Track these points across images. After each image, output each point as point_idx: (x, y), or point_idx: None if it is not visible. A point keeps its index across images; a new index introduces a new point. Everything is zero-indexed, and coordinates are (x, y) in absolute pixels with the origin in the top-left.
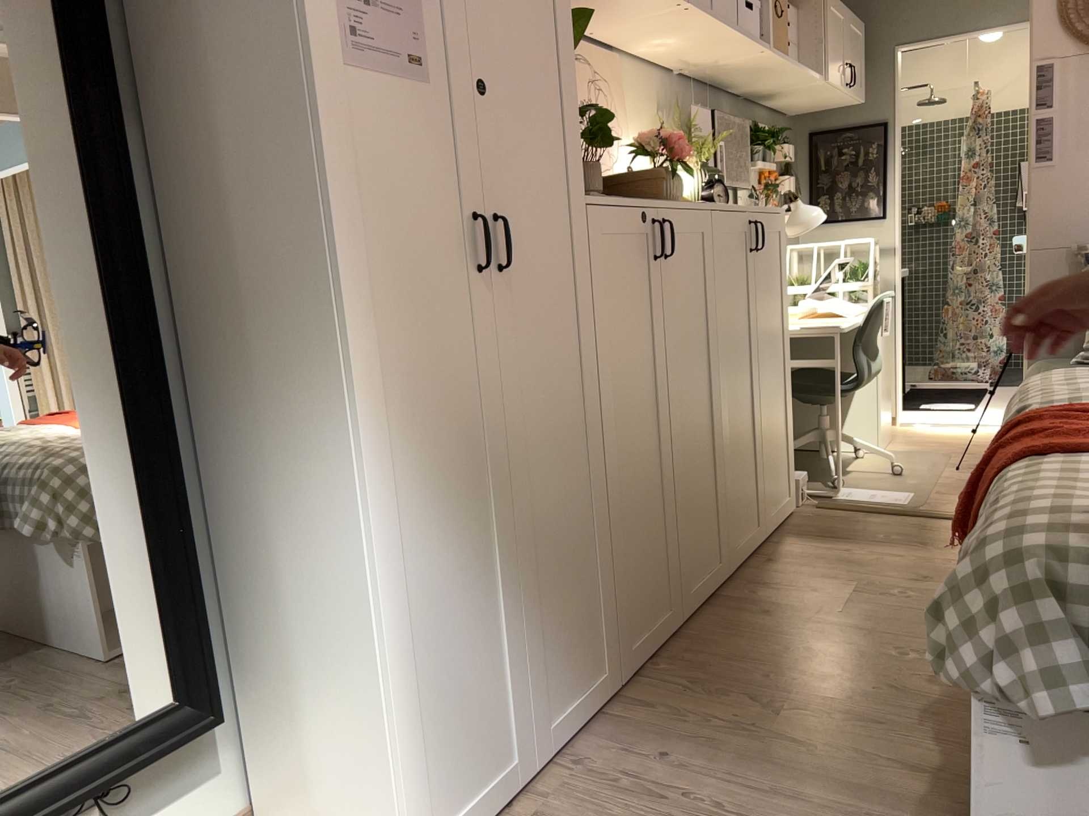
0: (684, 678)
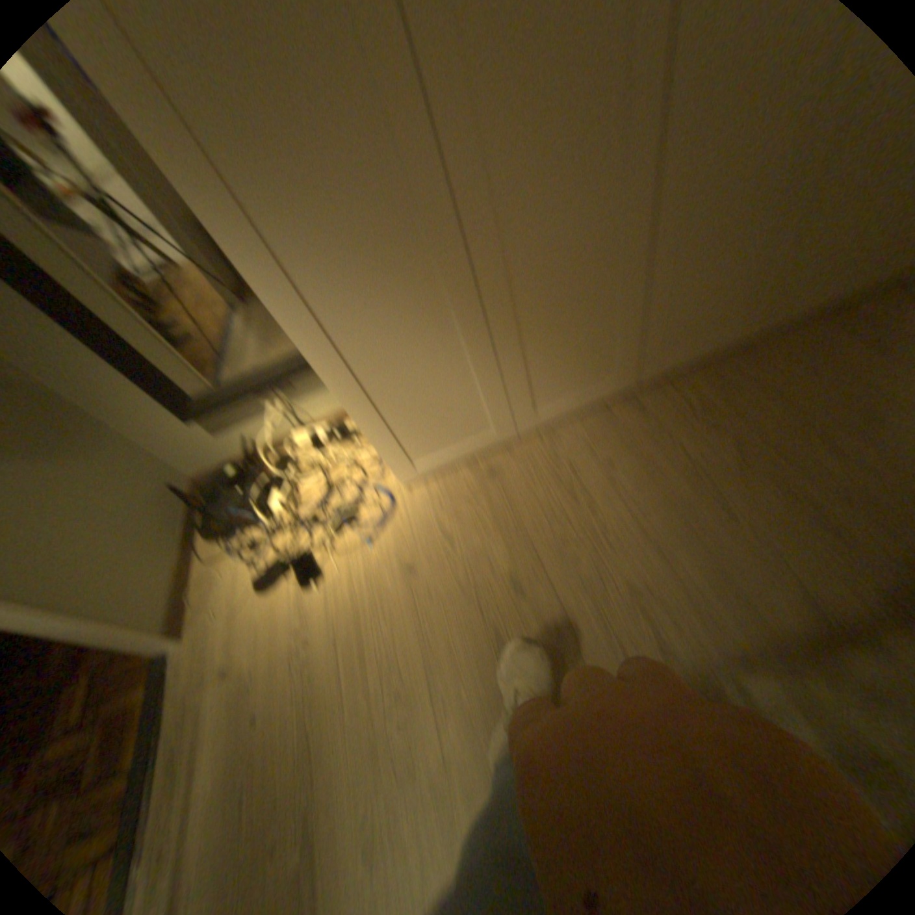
0: (710, 396)
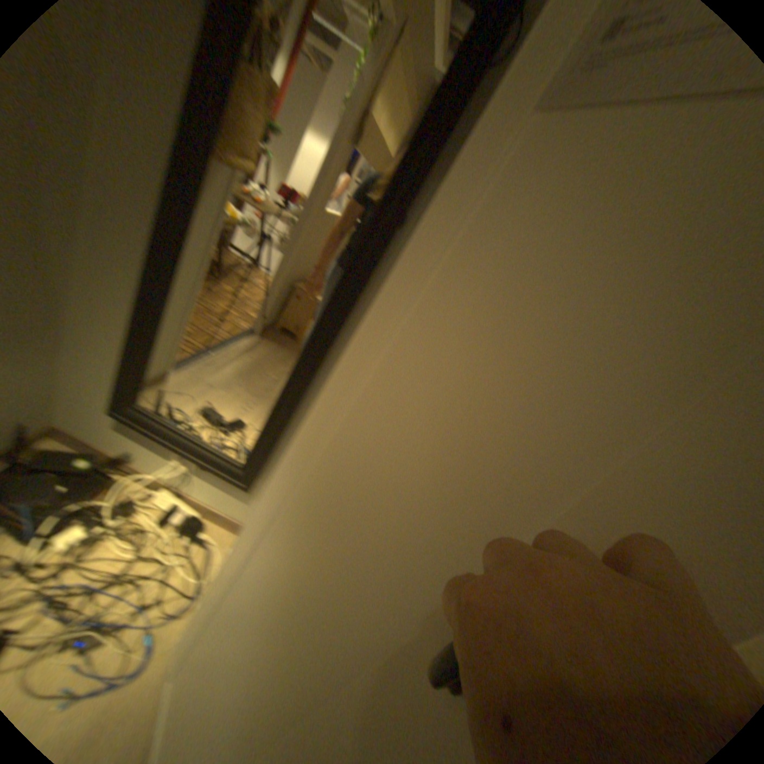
0: None
